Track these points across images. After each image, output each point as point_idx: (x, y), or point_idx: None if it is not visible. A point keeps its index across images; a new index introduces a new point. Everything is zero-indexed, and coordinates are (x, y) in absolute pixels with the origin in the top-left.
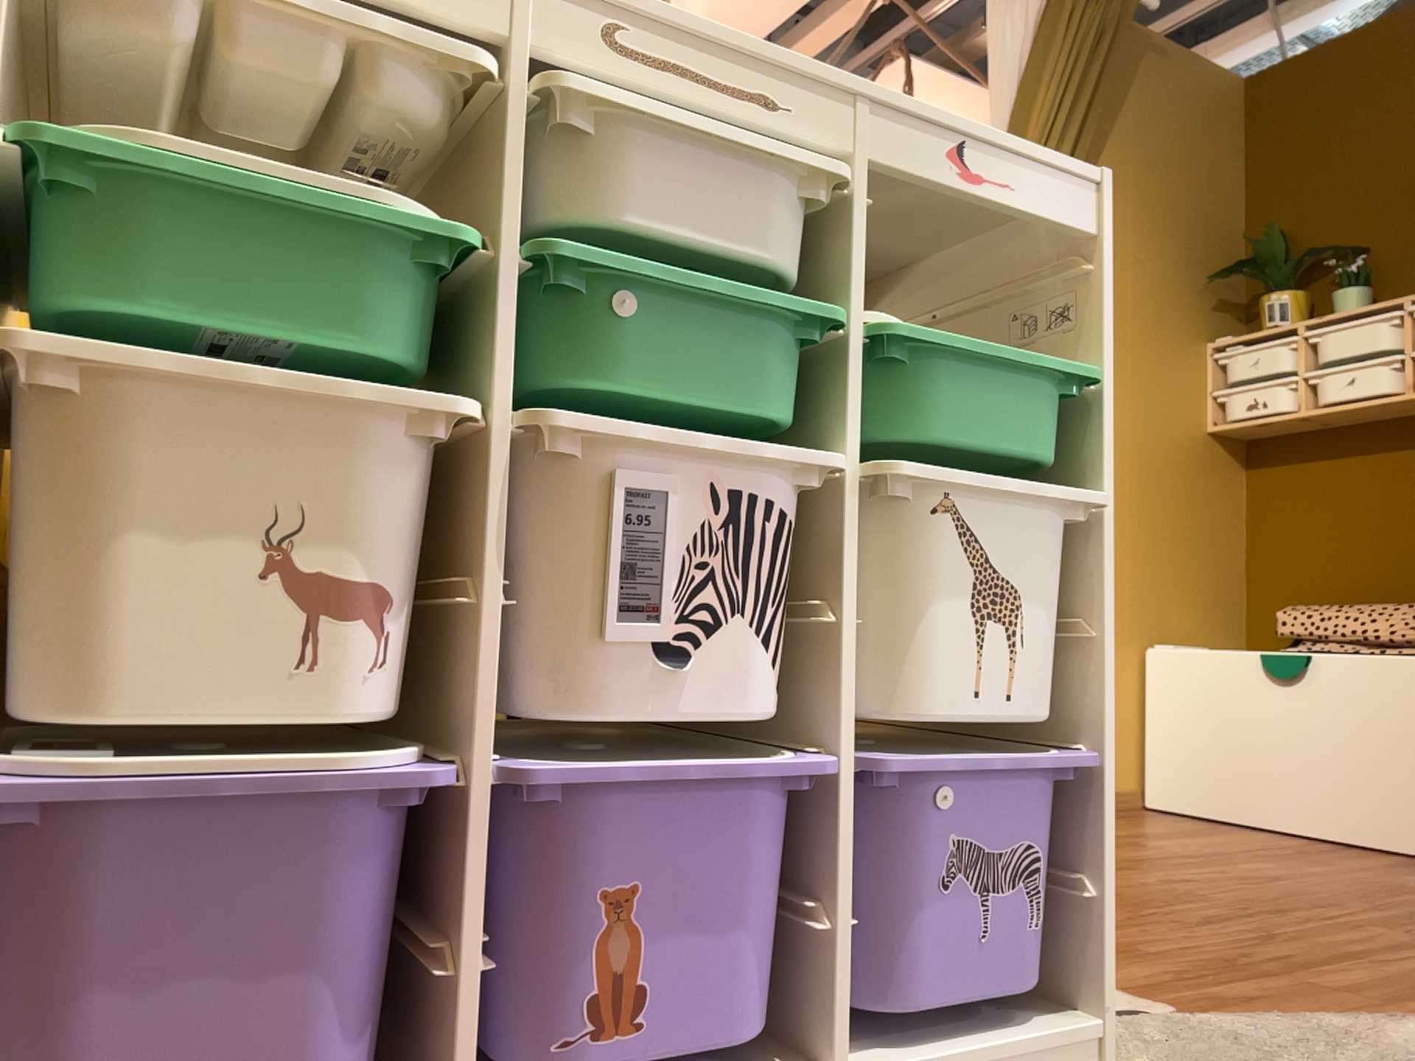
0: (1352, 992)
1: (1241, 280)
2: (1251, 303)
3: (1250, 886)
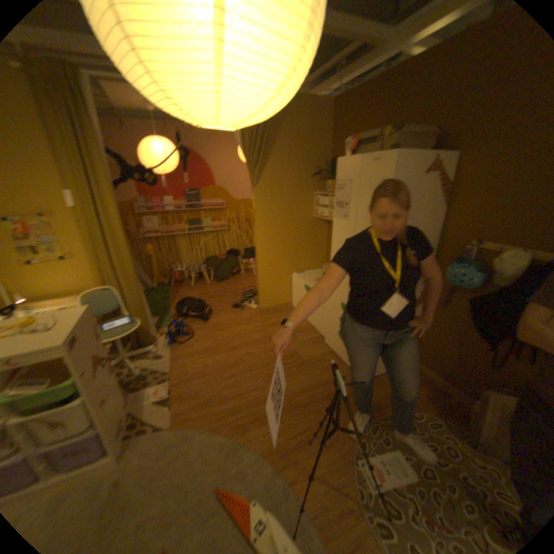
0: (212, 421)
1: (323, 175)
2: (326, 182)
3: (258, 360)
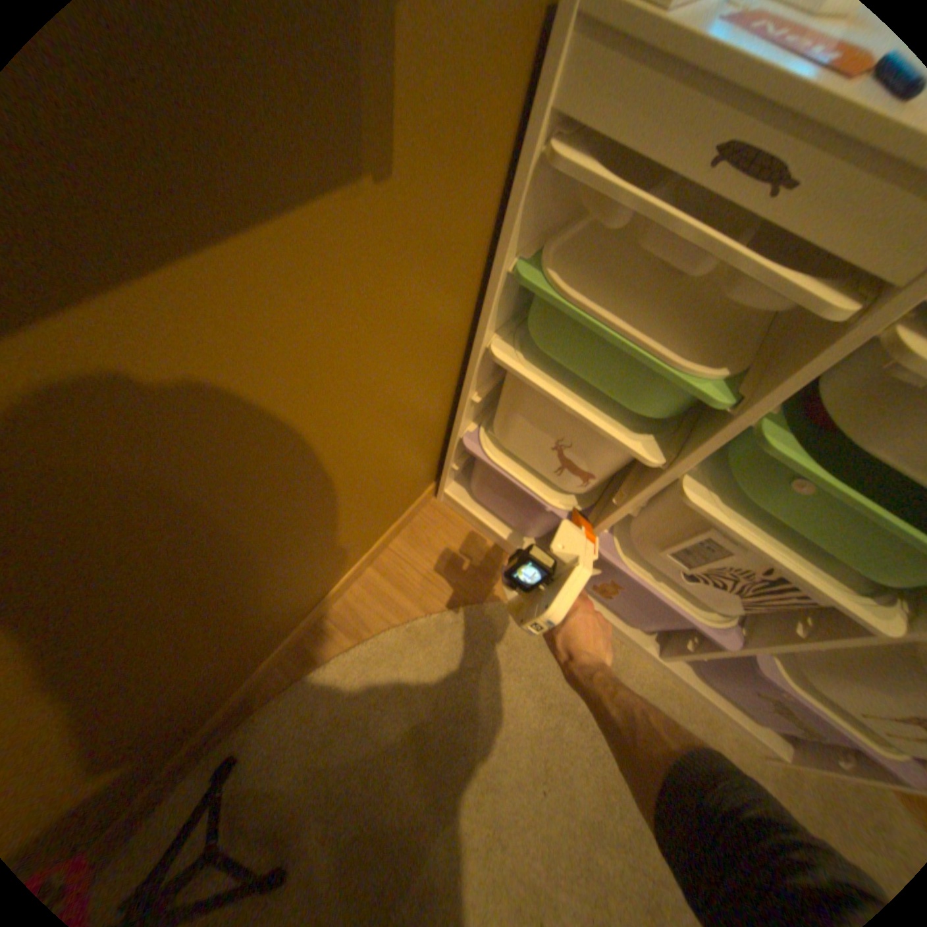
0: None
1: None
2: None
3: None
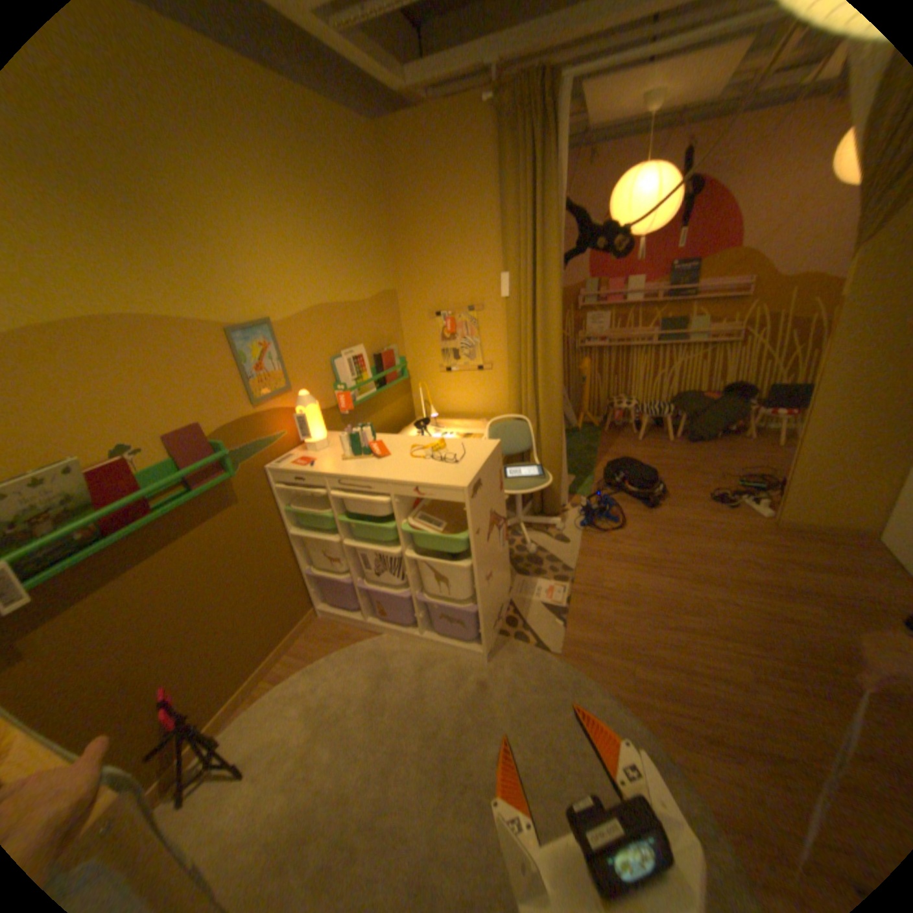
0: (632, 686)
1: None
2: None
3: (754, 626)
